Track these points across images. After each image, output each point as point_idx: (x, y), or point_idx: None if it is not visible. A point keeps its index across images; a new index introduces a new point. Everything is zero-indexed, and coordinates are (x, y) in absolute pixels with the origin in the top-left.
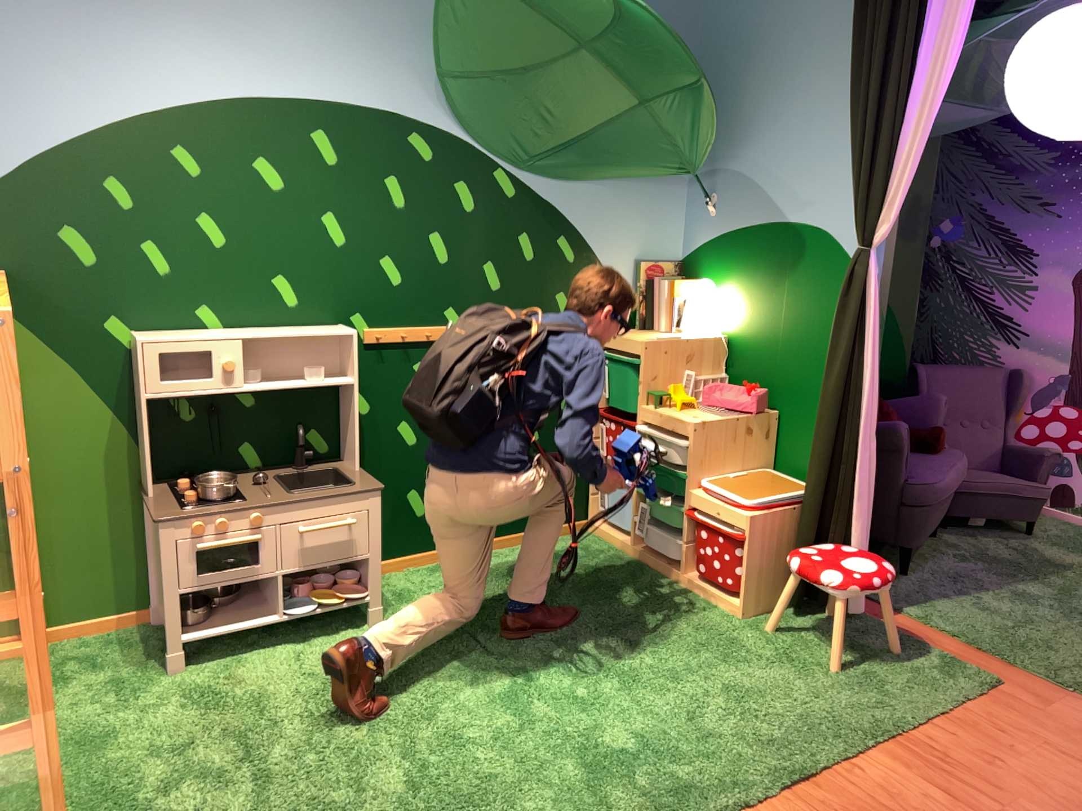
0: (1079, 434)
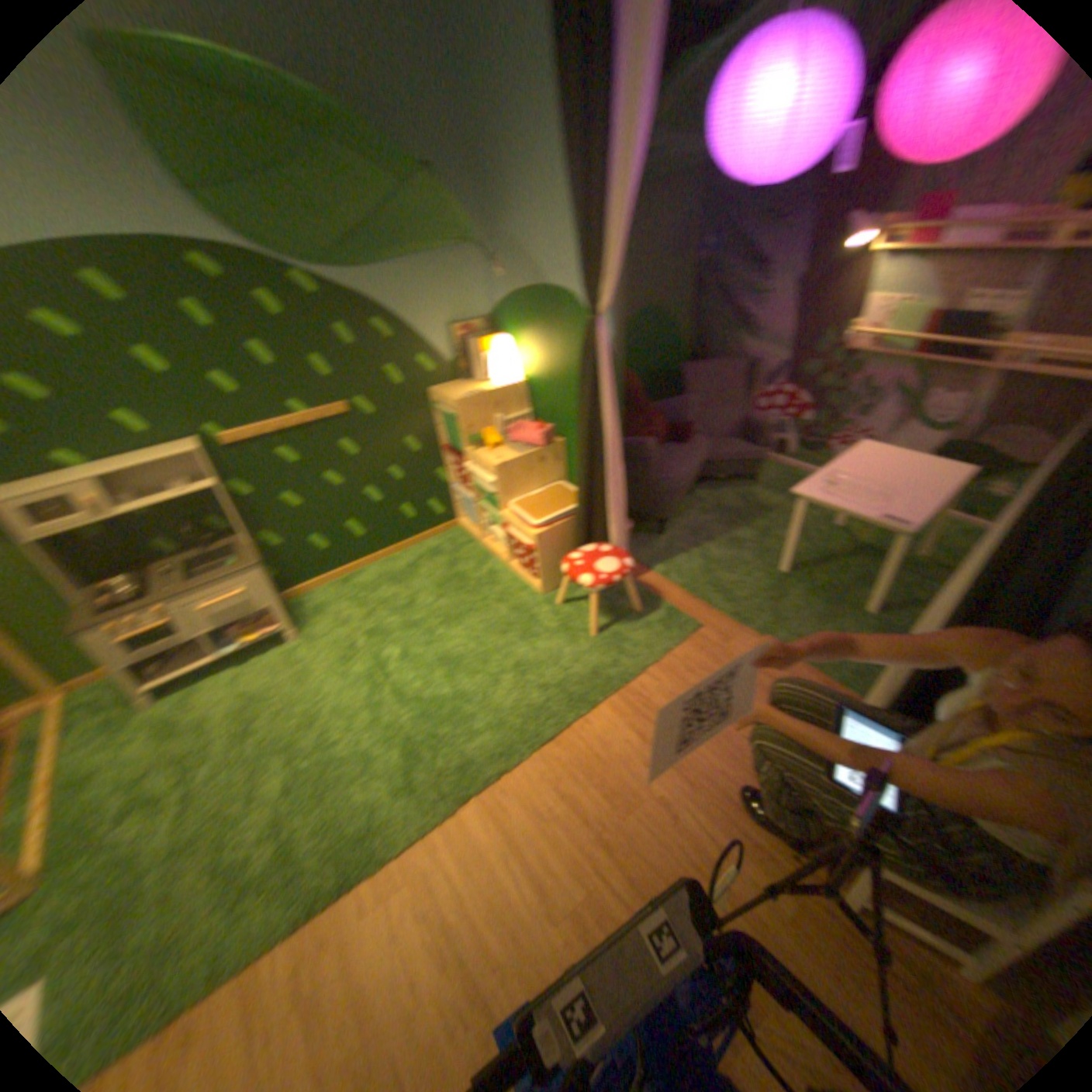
0: (803, 406)
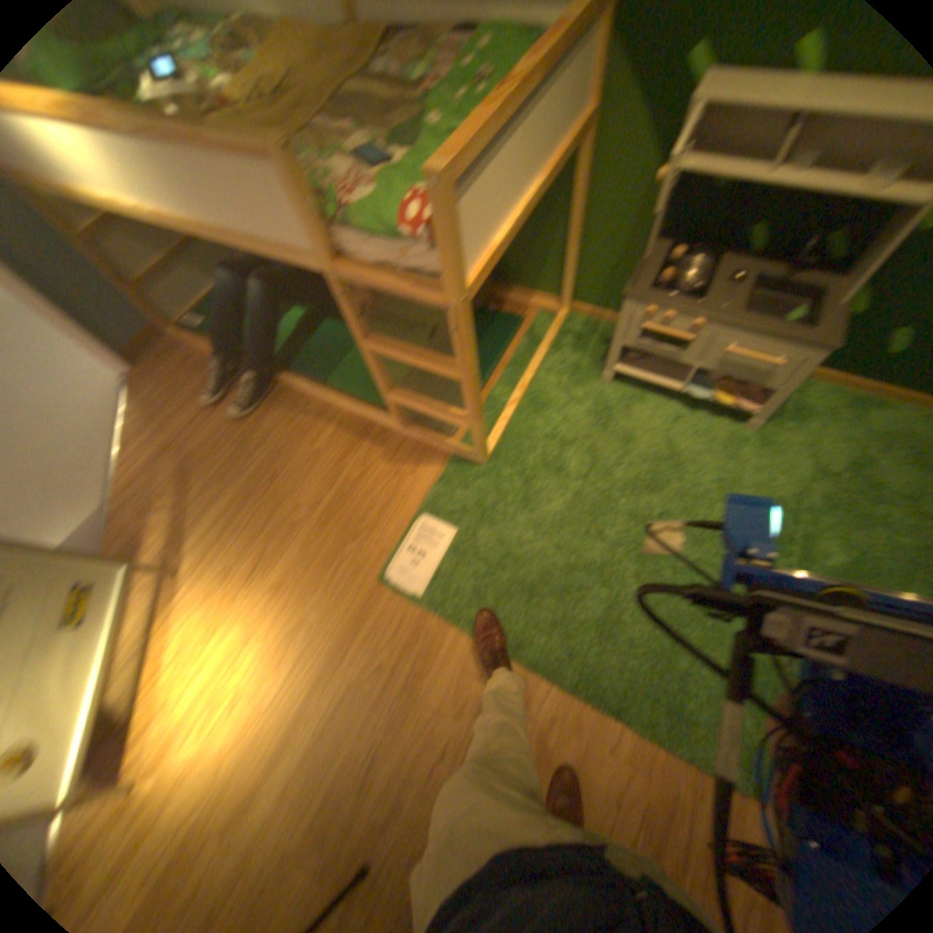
0: None
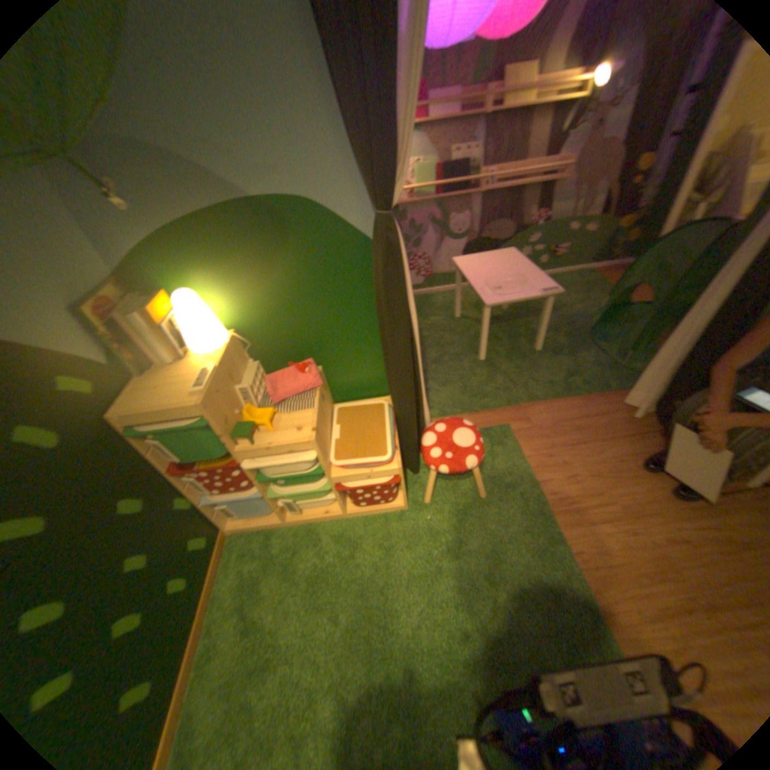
0: None
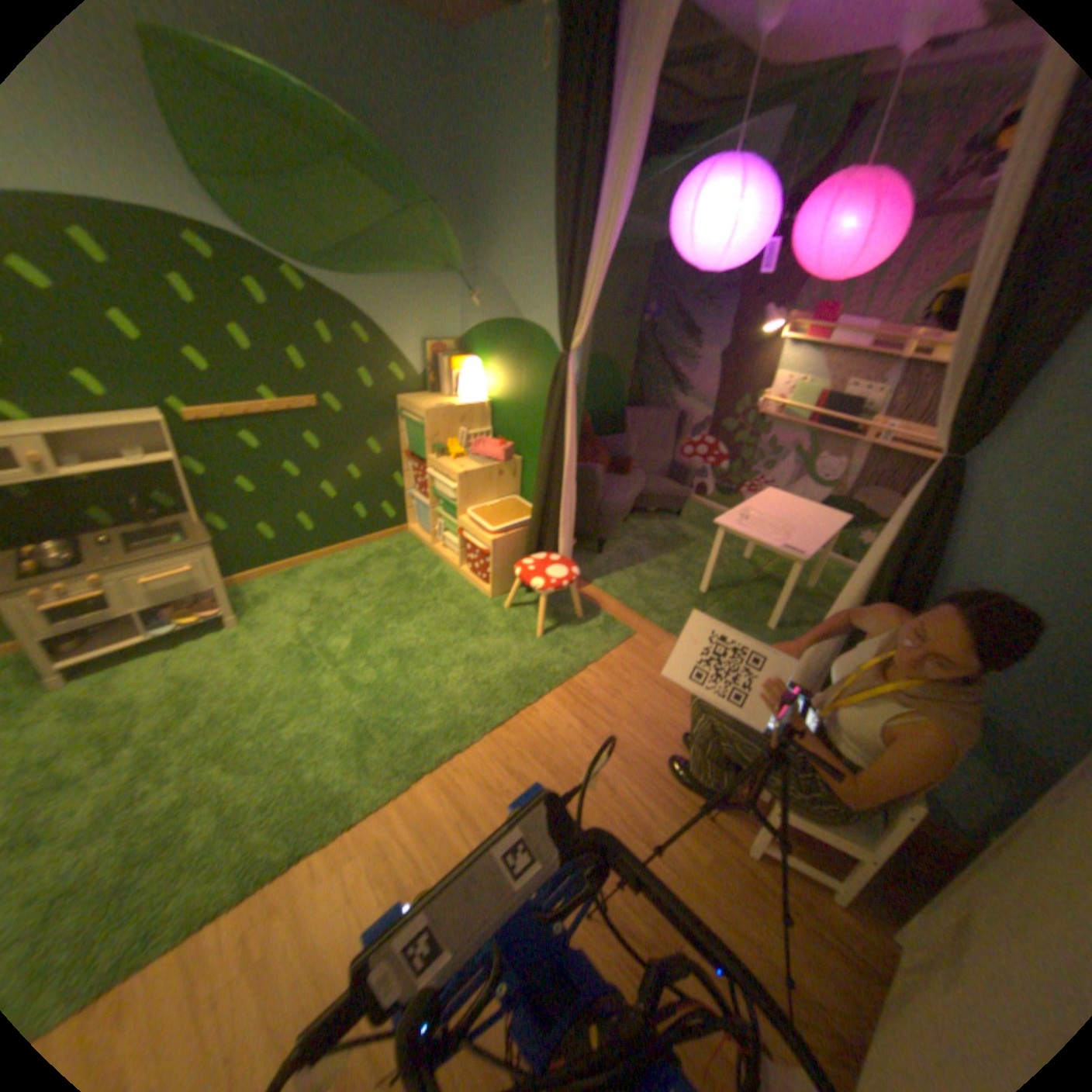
0: (721, 456)
